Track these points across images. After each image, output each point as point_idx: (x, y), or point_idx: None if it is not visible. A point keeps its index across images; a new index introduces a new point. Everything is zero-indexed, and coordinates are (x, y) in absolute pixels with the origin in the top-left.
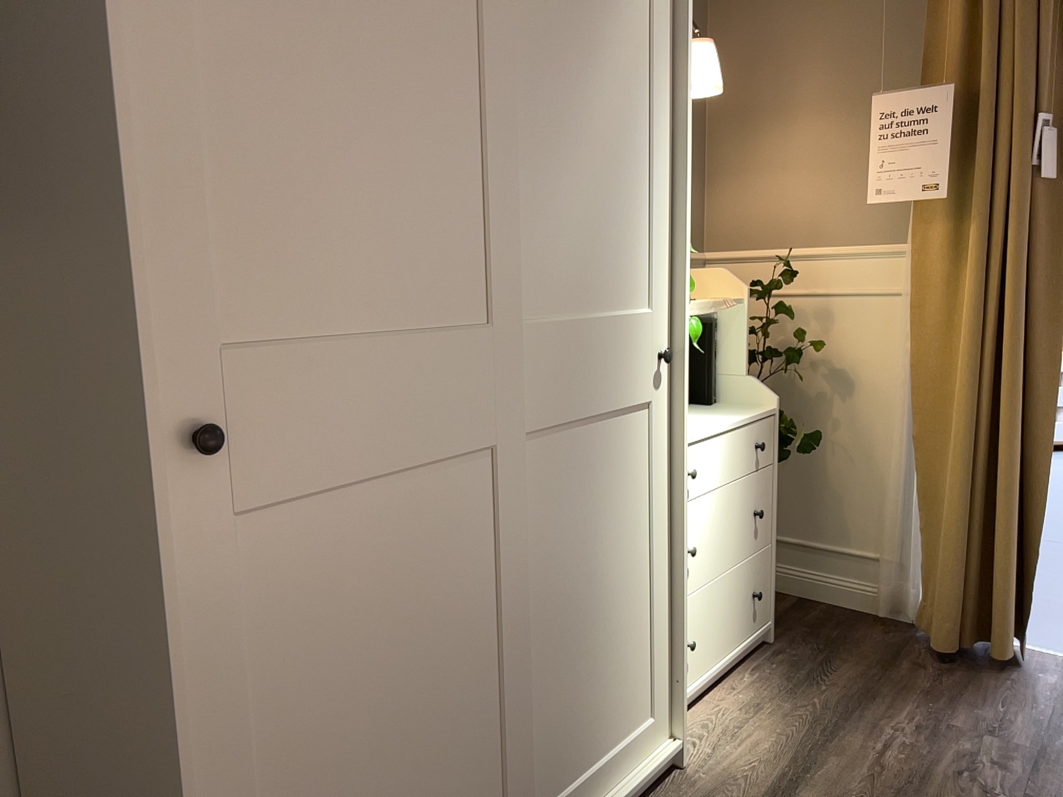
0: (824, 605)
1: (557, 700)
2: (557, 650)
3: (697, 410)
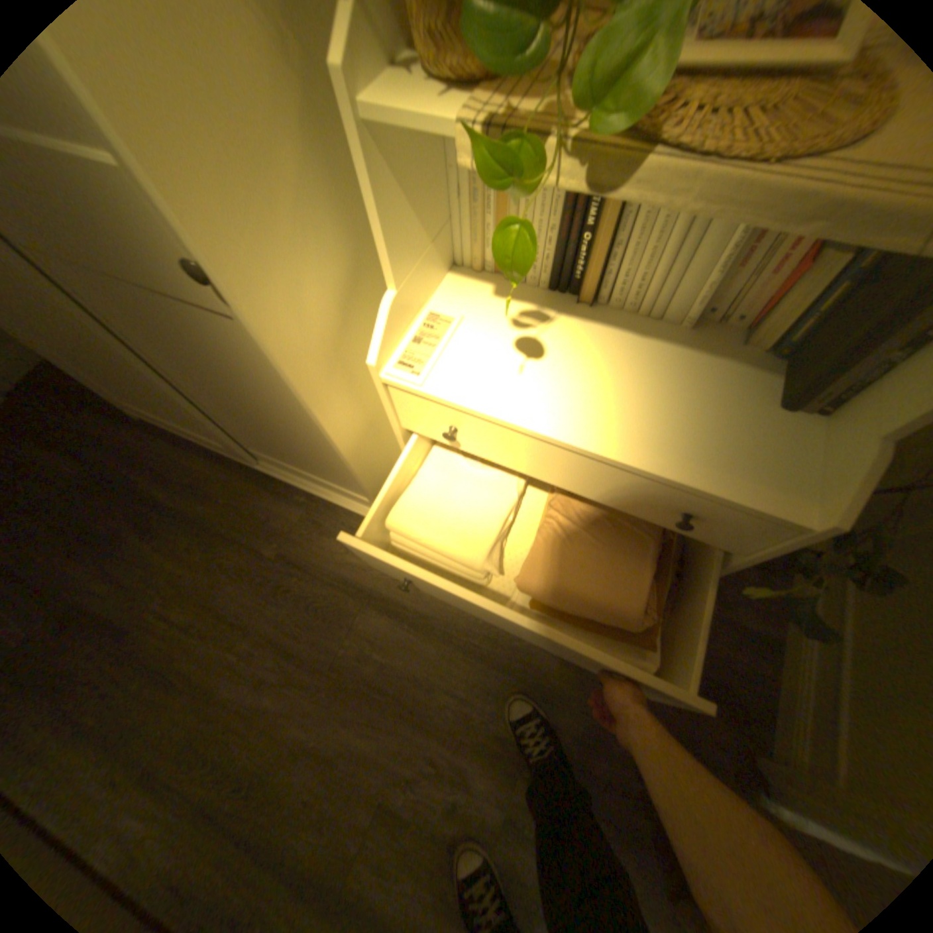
0: (765, 679)
1: (246, 432)
2: (226, 412)
3: (719, 396)
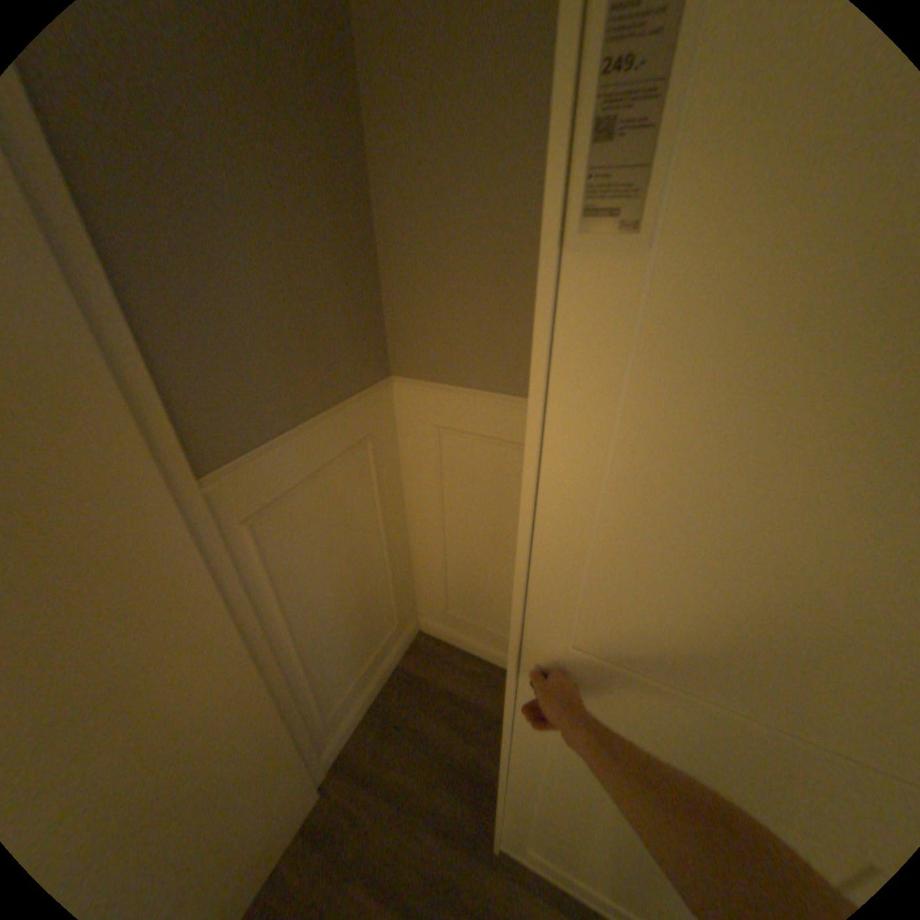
0: None
1: None
2: None
3: None
